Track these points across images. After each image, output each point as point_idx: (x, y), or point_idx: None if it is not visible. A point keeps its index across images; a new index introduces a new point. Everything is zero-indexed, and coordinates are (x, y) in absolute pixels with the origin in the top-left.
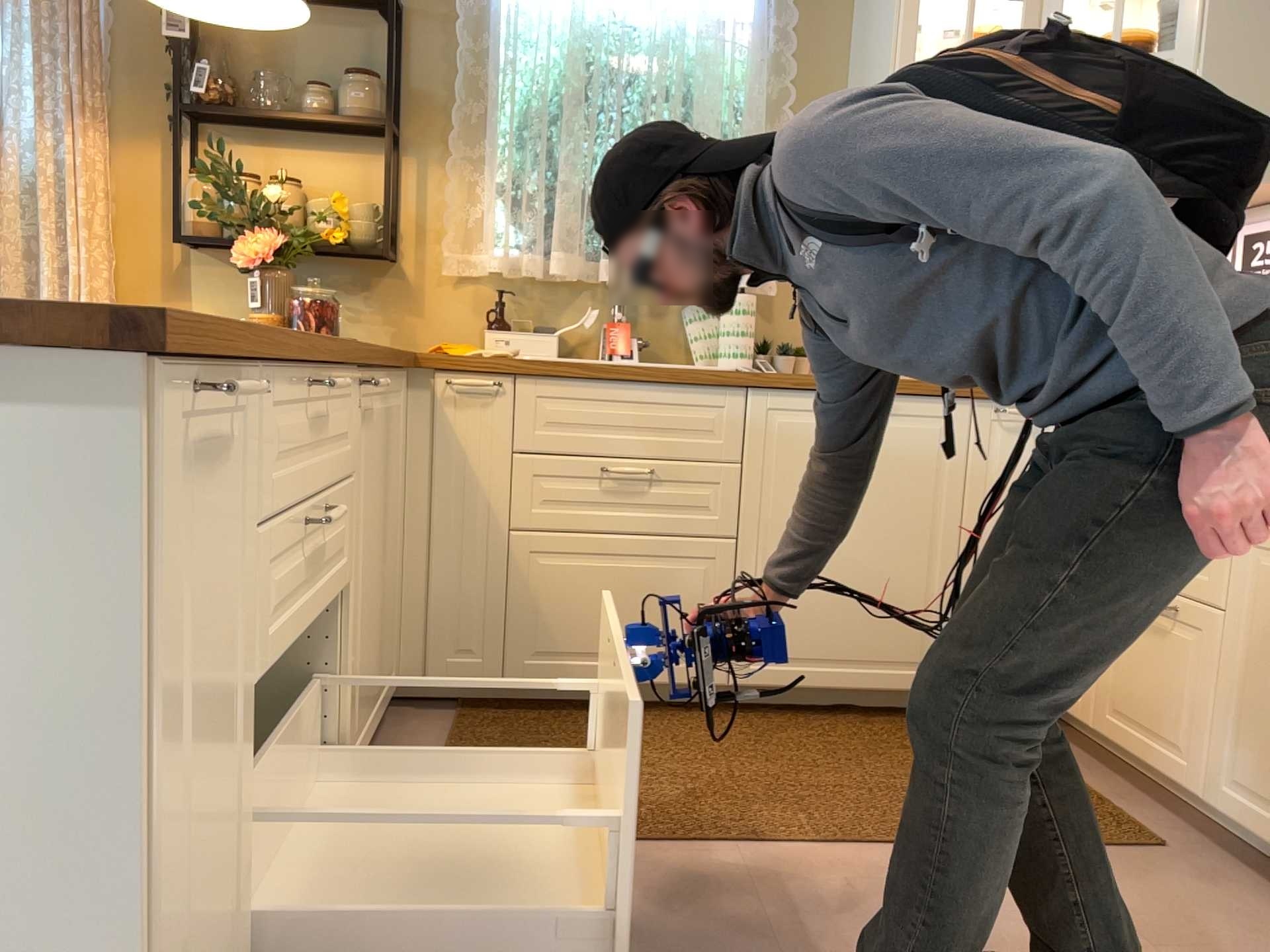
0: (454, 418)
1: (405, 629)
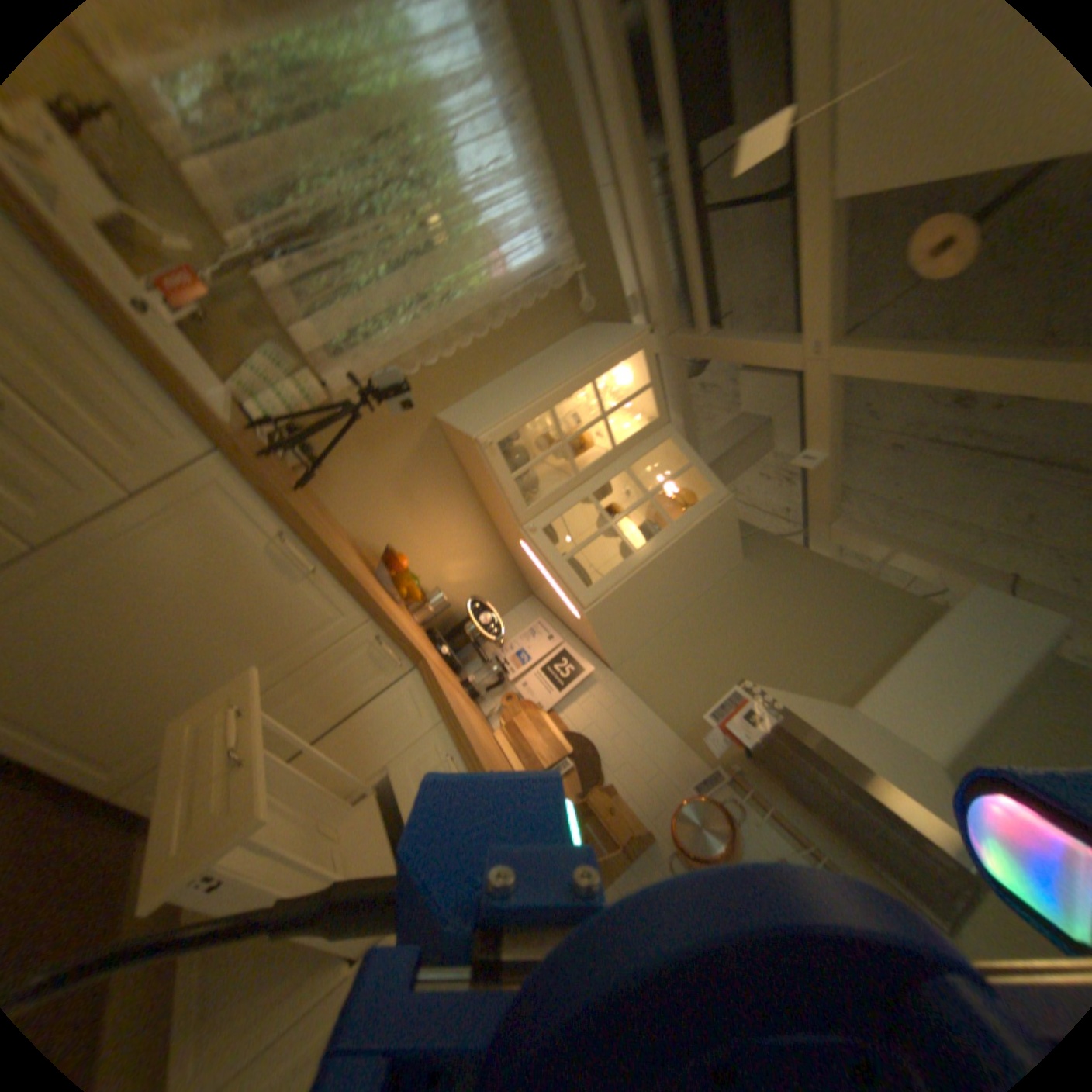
0: None
1: None
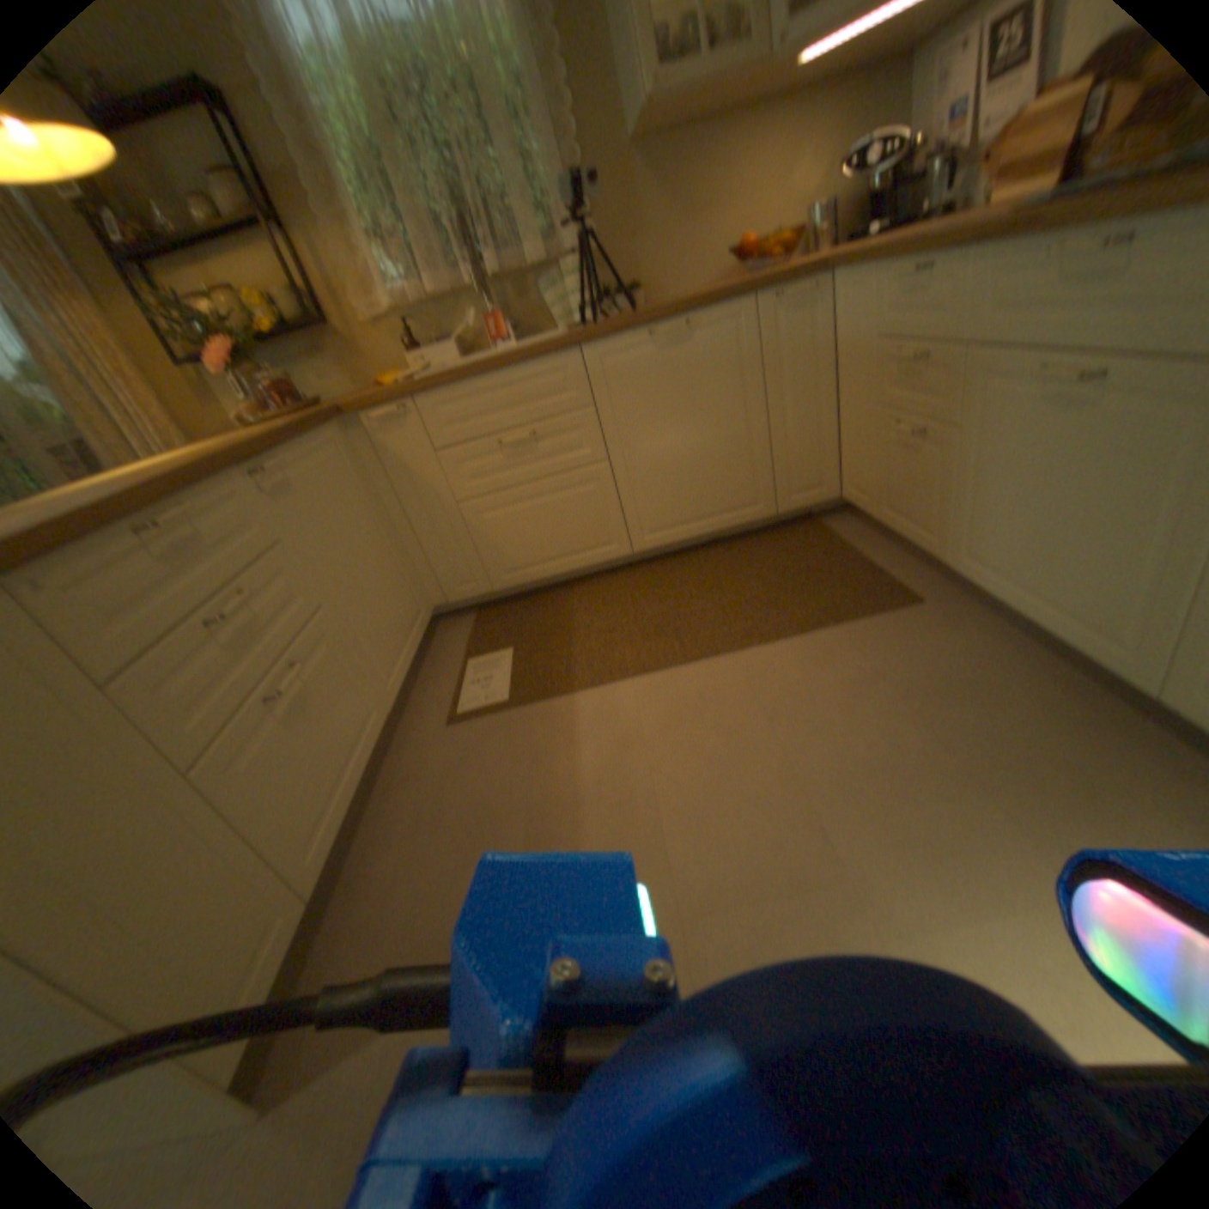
0: (383, 439)
1: (421, 578)
